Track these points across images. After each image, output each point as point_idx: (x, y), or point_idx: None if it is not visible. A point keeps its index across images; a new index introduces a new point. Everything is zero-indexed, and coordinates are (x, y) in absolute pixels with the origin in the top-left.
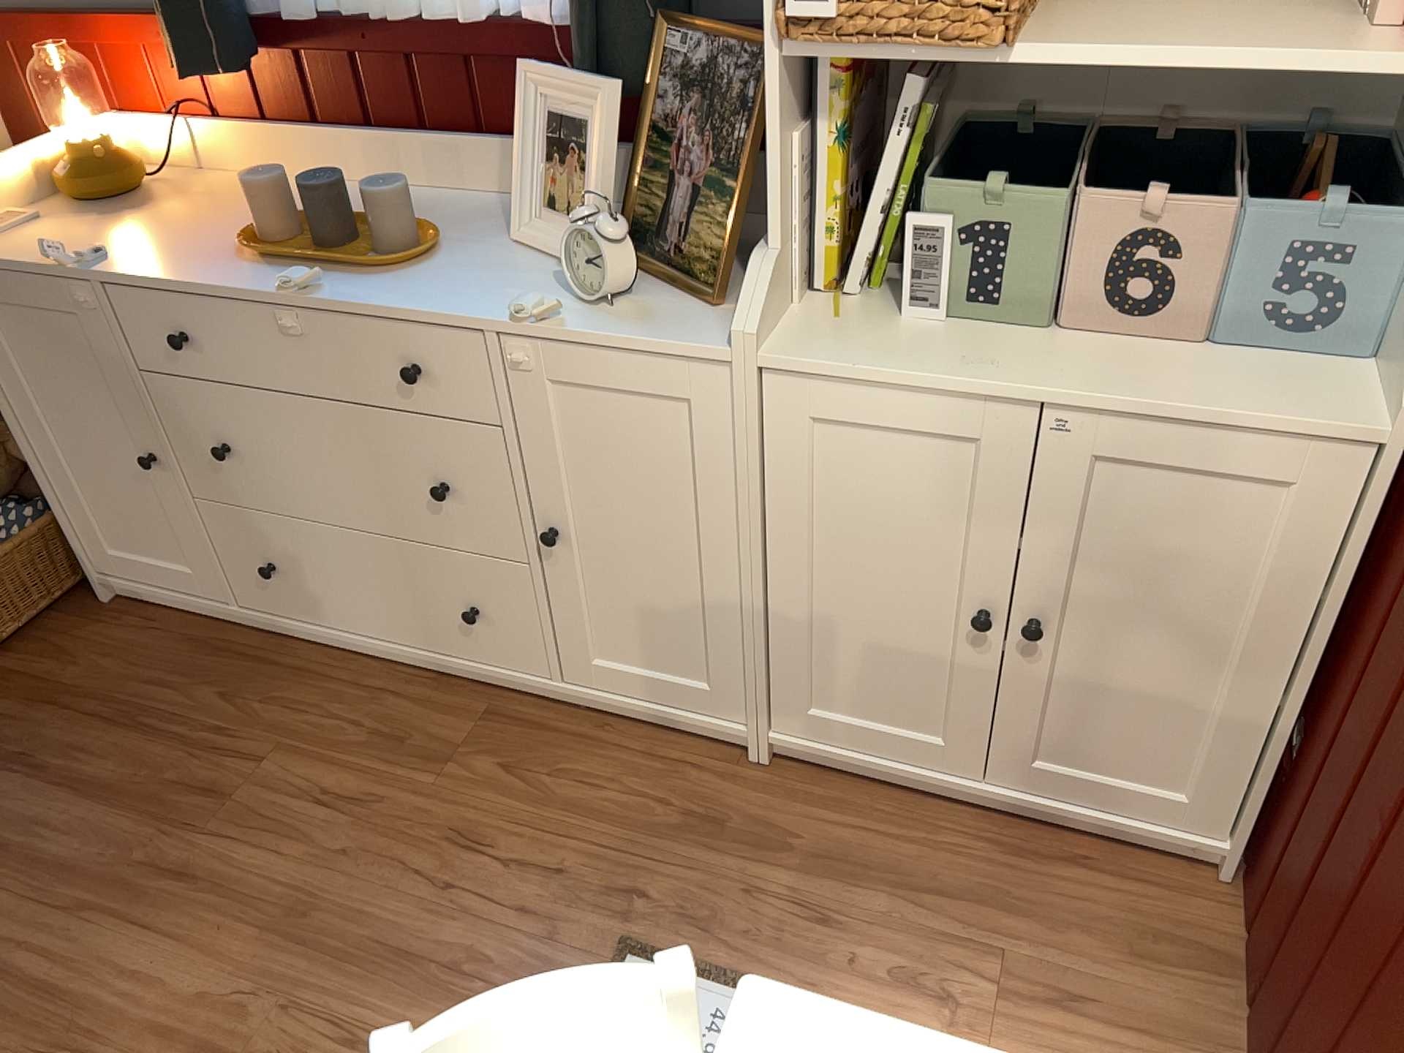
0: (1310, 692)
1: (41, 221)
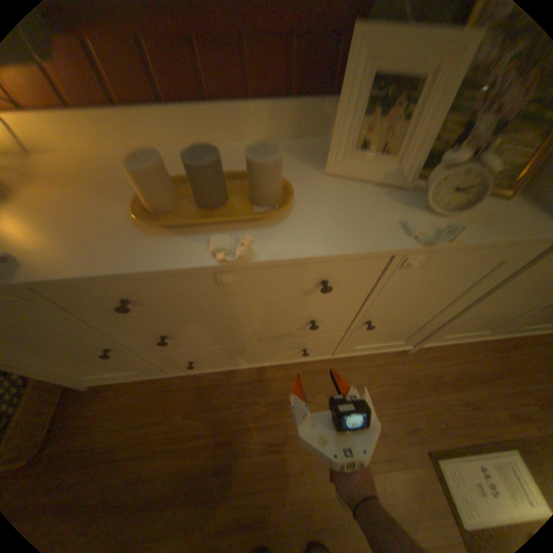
0: None
1: None
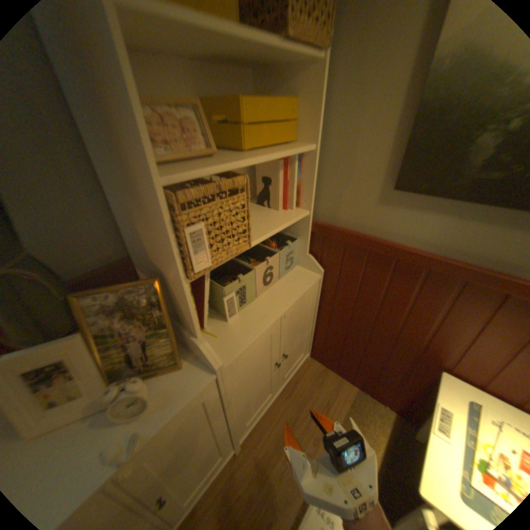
0: (318, 321)
1: None
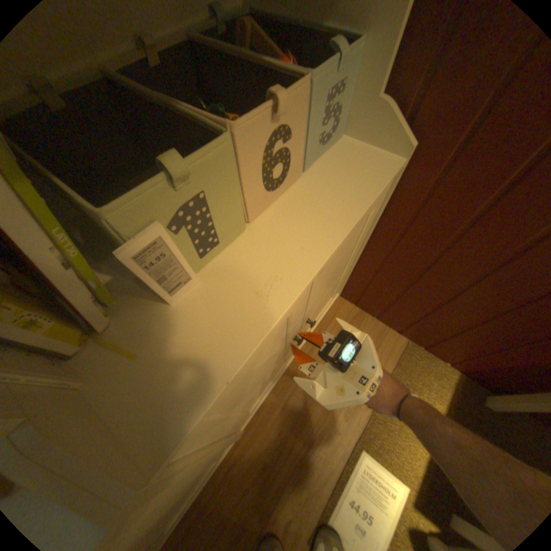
0: (365, 251)
1: None
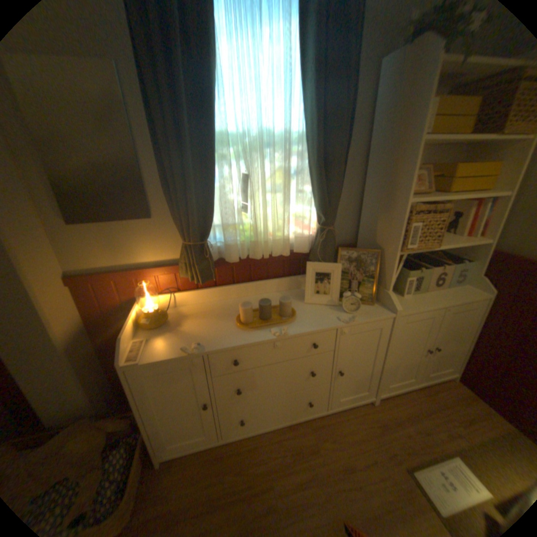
0: (478, 342)
1: (142, 341)
